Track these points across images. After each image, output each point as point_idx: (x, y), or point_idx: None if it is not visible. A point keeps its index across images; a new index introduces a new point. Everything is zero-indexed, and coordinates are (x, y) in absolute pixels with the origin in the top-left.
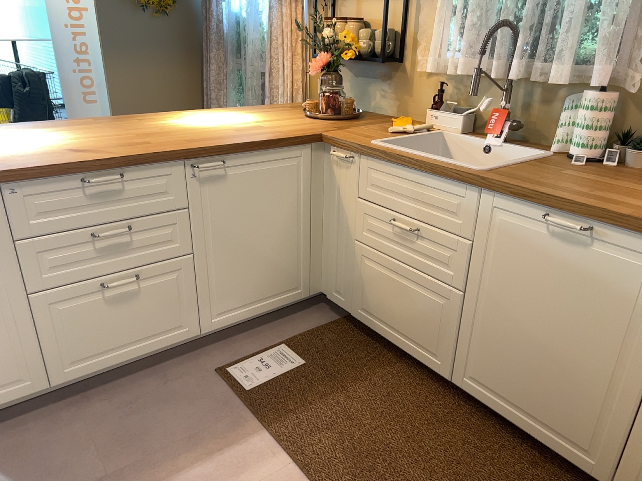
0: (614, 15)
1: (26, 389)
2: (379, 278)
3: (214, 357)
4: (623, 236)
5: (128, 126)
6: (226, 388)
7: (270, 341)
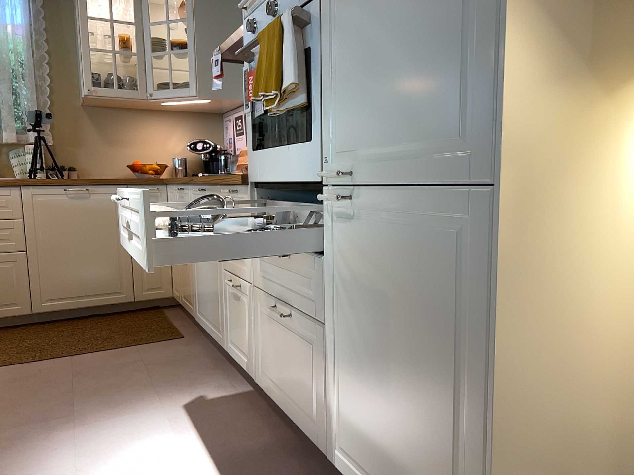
0: (31, 108)
1: None
2: None
3: None
4: (101, 188)
5: None
6: None
7: None
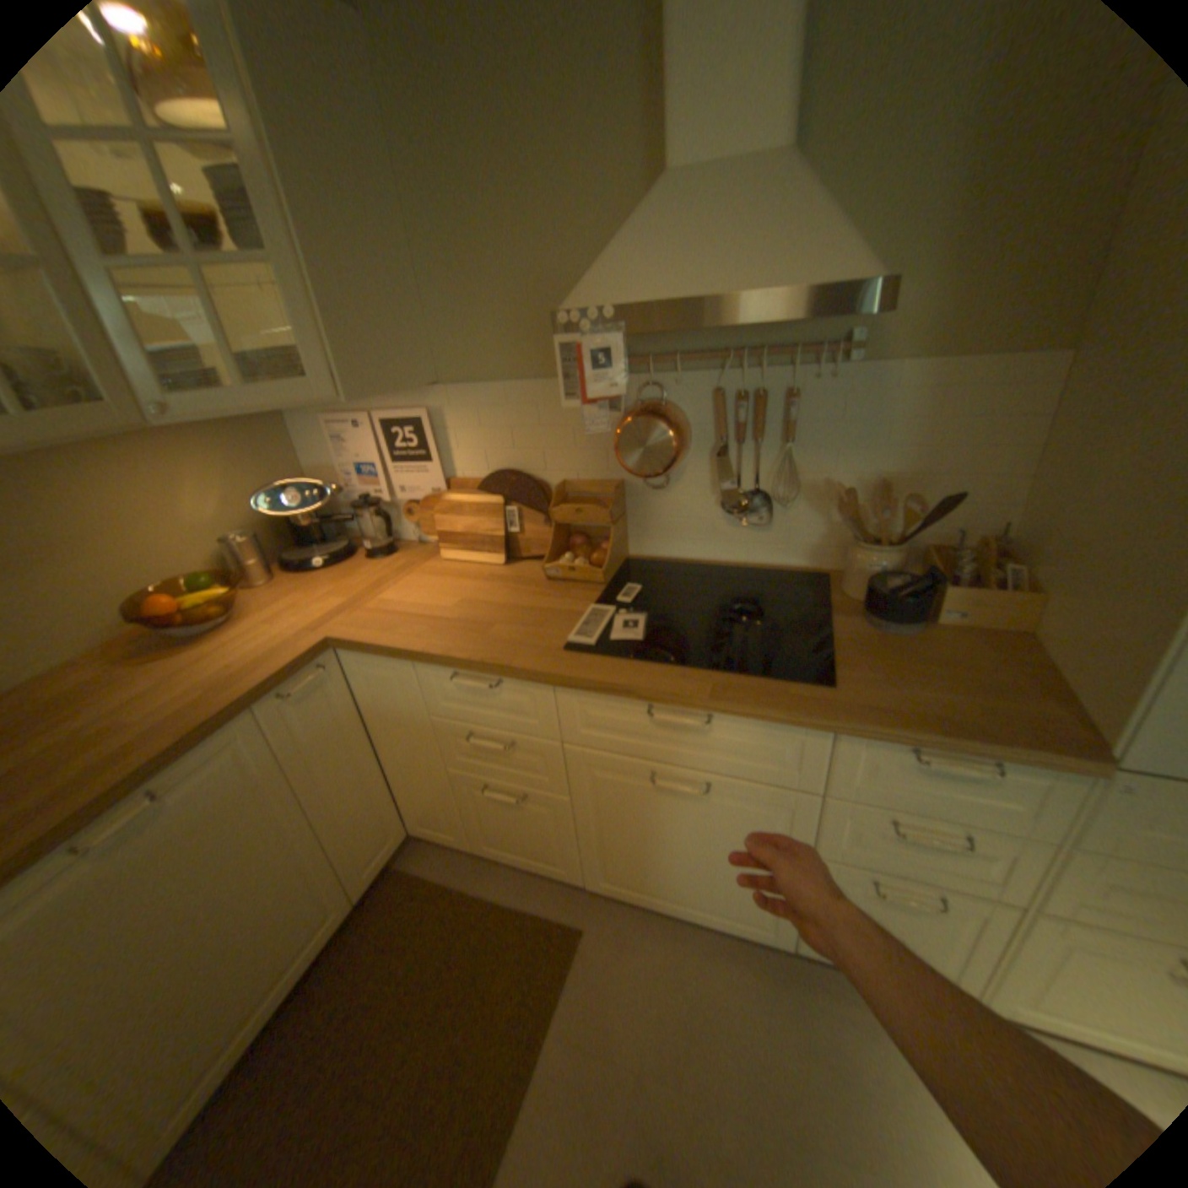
0: None
1: None
2: None
3: None
4: (189, 760)
5: None
6: None
7: None
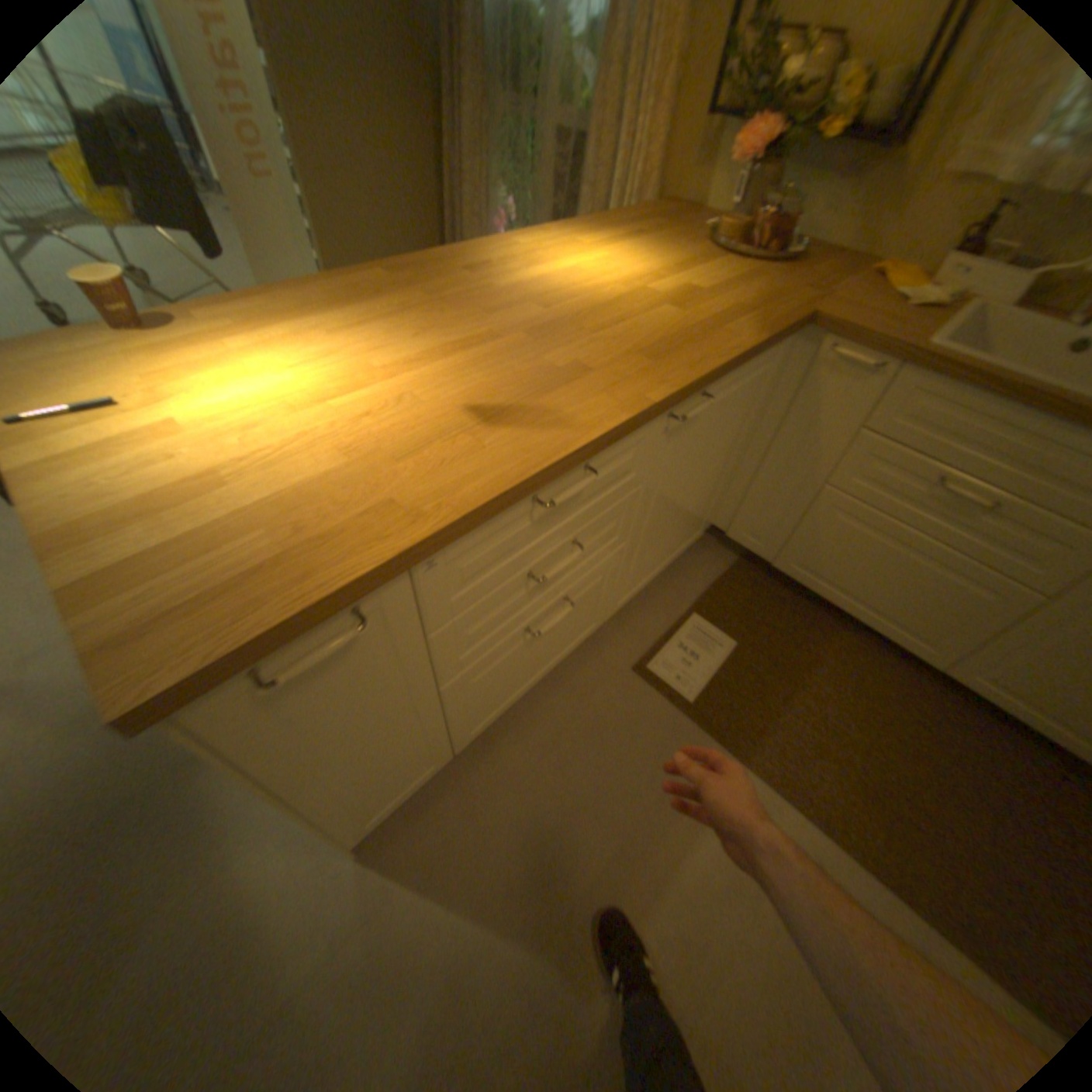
0: None
1: (430, 774)
2: (859, 541)
3: (619, 645)
4: None
5: (467, 291)
6: (663, 700)
7: (673, 608)
